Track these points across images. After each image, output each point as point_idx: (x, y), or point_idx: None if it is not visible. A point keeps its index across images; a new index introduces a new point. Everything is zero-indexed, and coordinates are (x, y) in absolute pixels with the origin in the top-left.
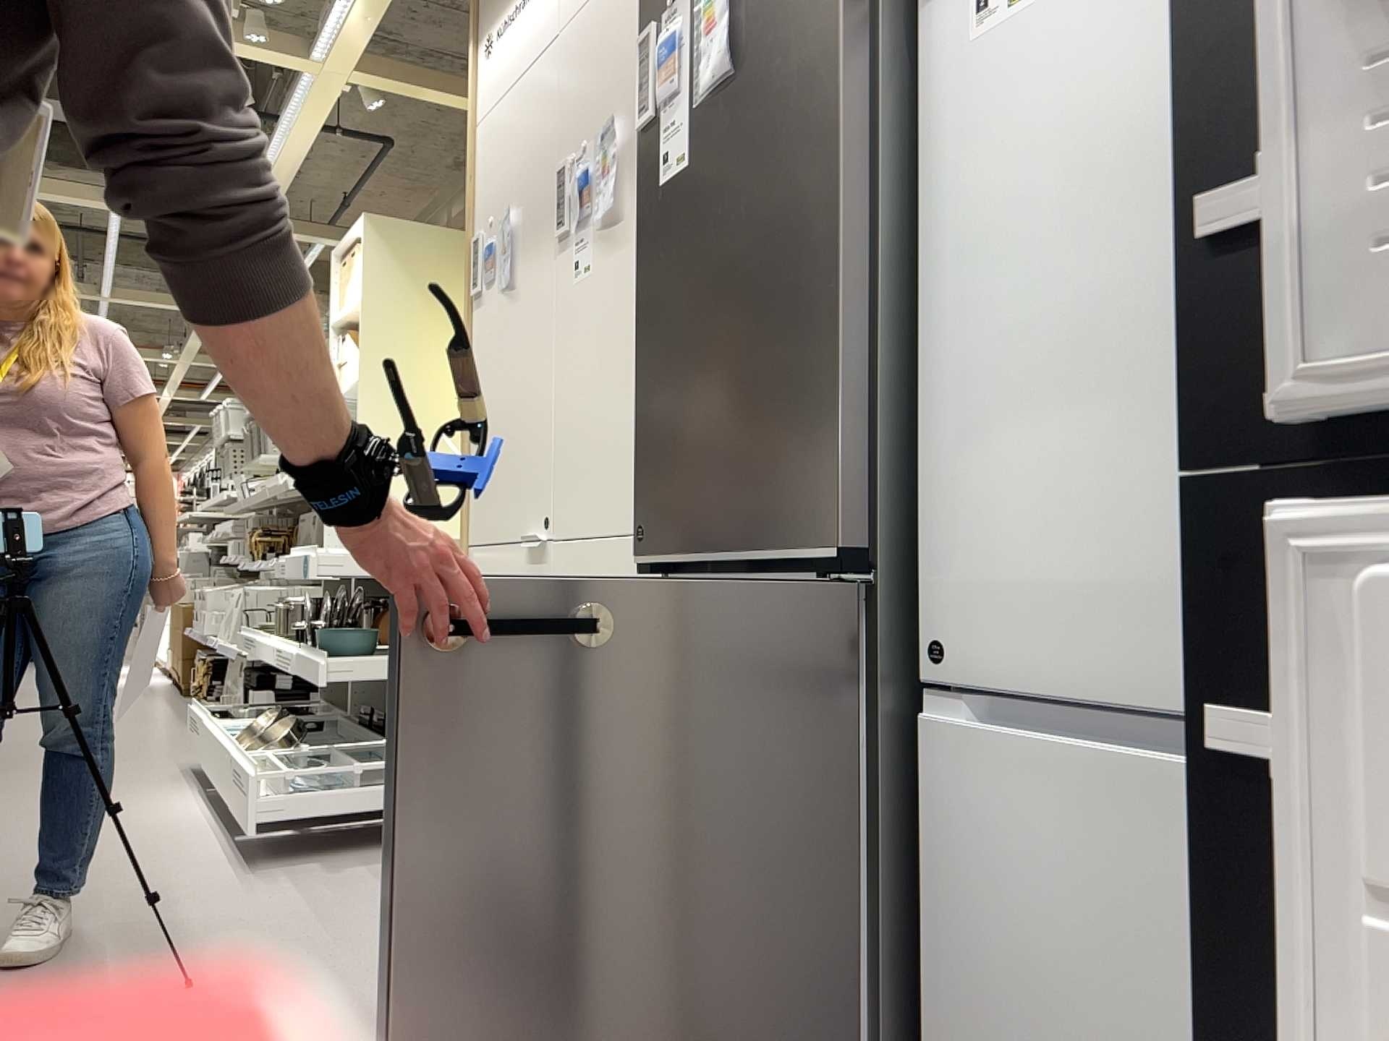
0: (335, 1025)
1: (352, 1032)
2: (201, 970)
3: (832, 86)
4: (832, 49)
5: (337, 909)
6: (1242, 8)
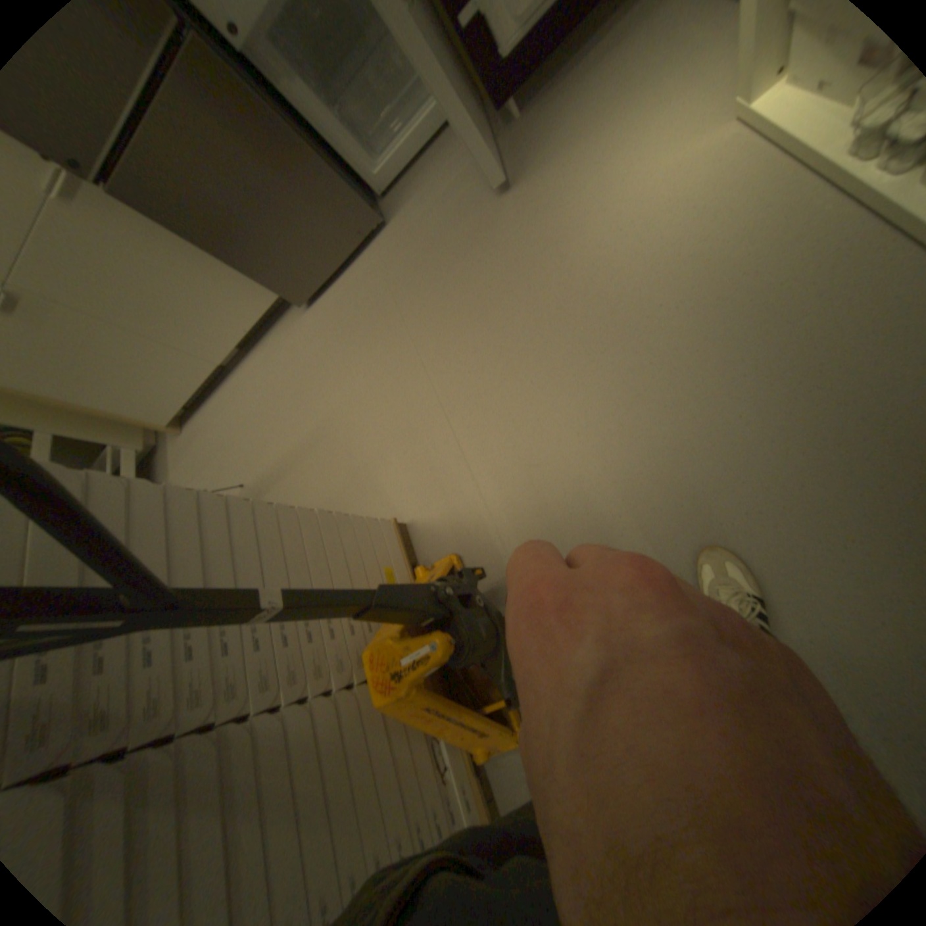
0: (273, 416)
1: (277, 408)
2: (232, 489)
3: None
4: None
5: (201, 463)
6: None
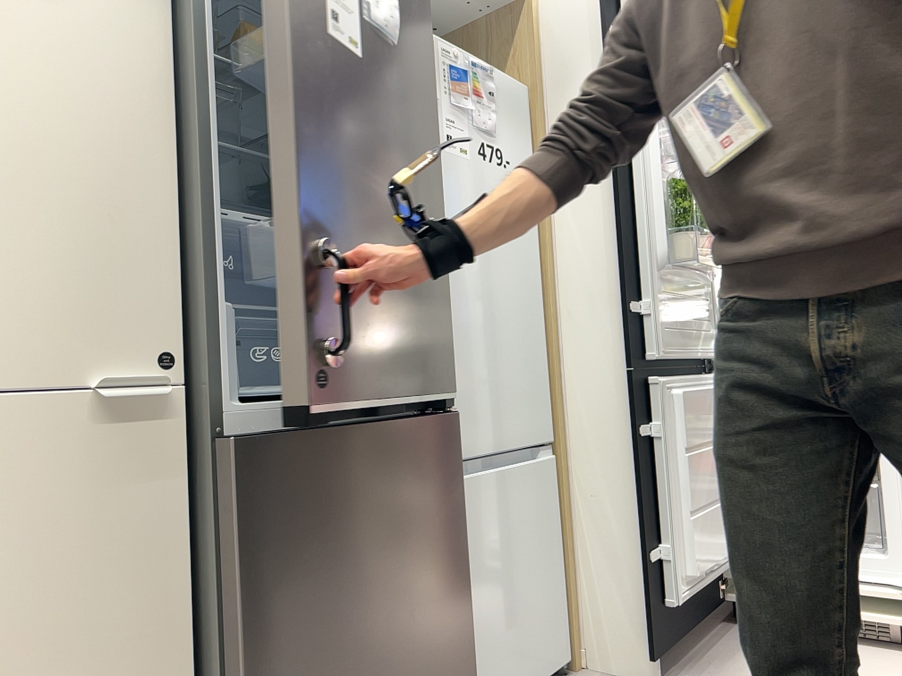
0: None
1: None
2: None
3: (435, 132)
4: (434, 111)
5: None
6: (629, 257)
